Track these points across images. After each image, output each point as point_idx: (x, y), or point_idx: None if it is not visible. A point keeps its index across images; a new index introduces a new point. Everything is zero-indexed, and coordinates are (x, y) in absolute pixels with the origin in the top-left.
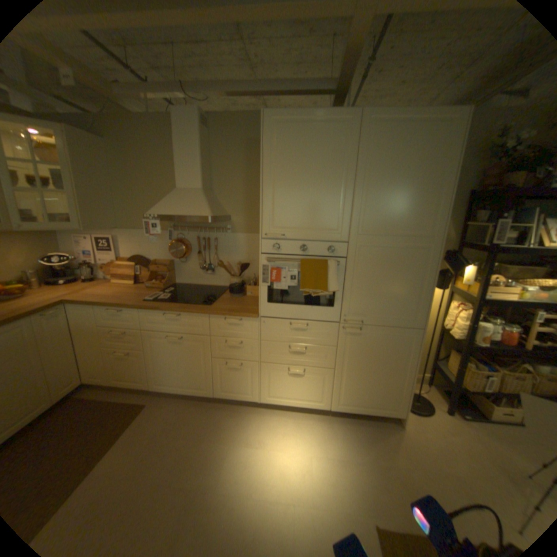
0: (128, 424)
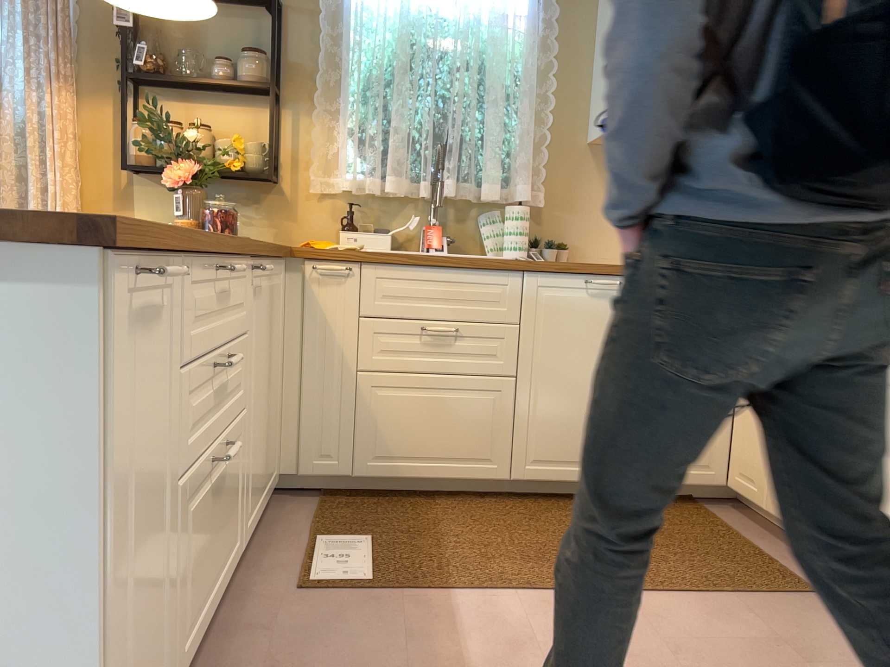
0: (753, 592)
